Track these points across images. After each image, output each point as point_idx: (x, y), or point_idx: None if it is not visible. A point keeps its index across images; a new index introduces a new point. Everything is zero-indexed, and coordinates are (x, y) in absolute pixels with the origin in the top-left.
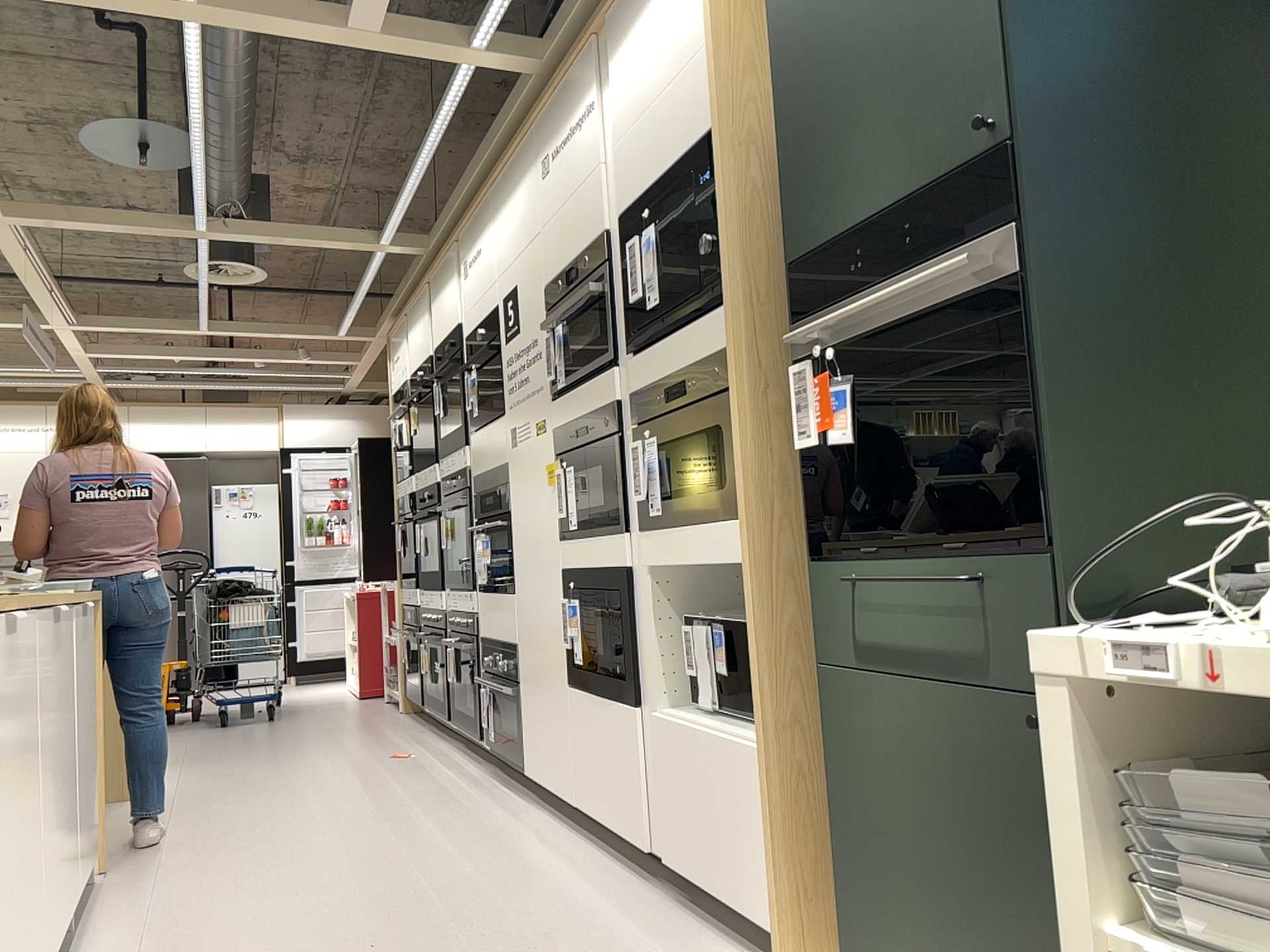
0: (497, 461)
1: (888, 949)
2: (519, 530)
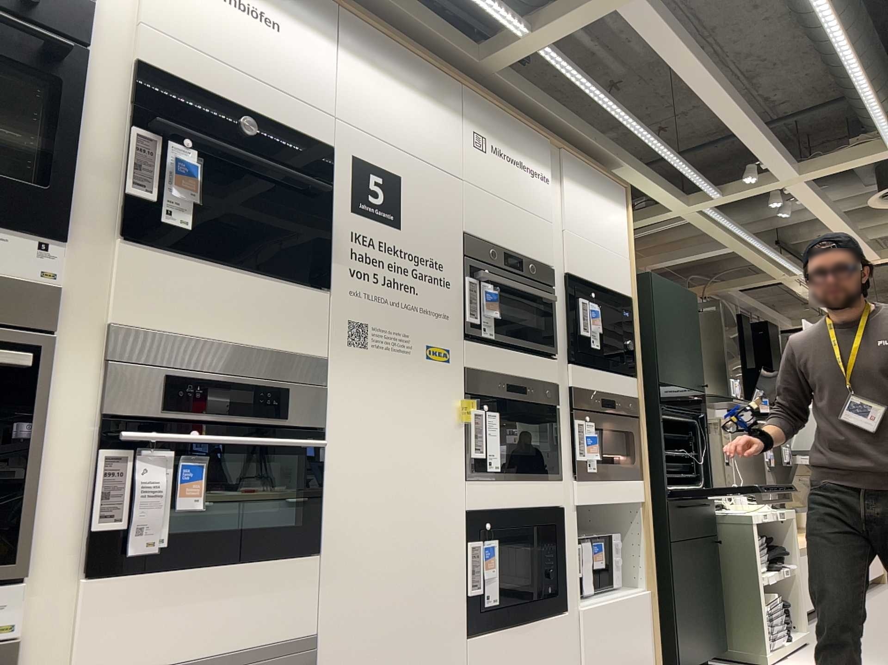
0: (286, 343)
1: (688, 643)
2: (358, 458)
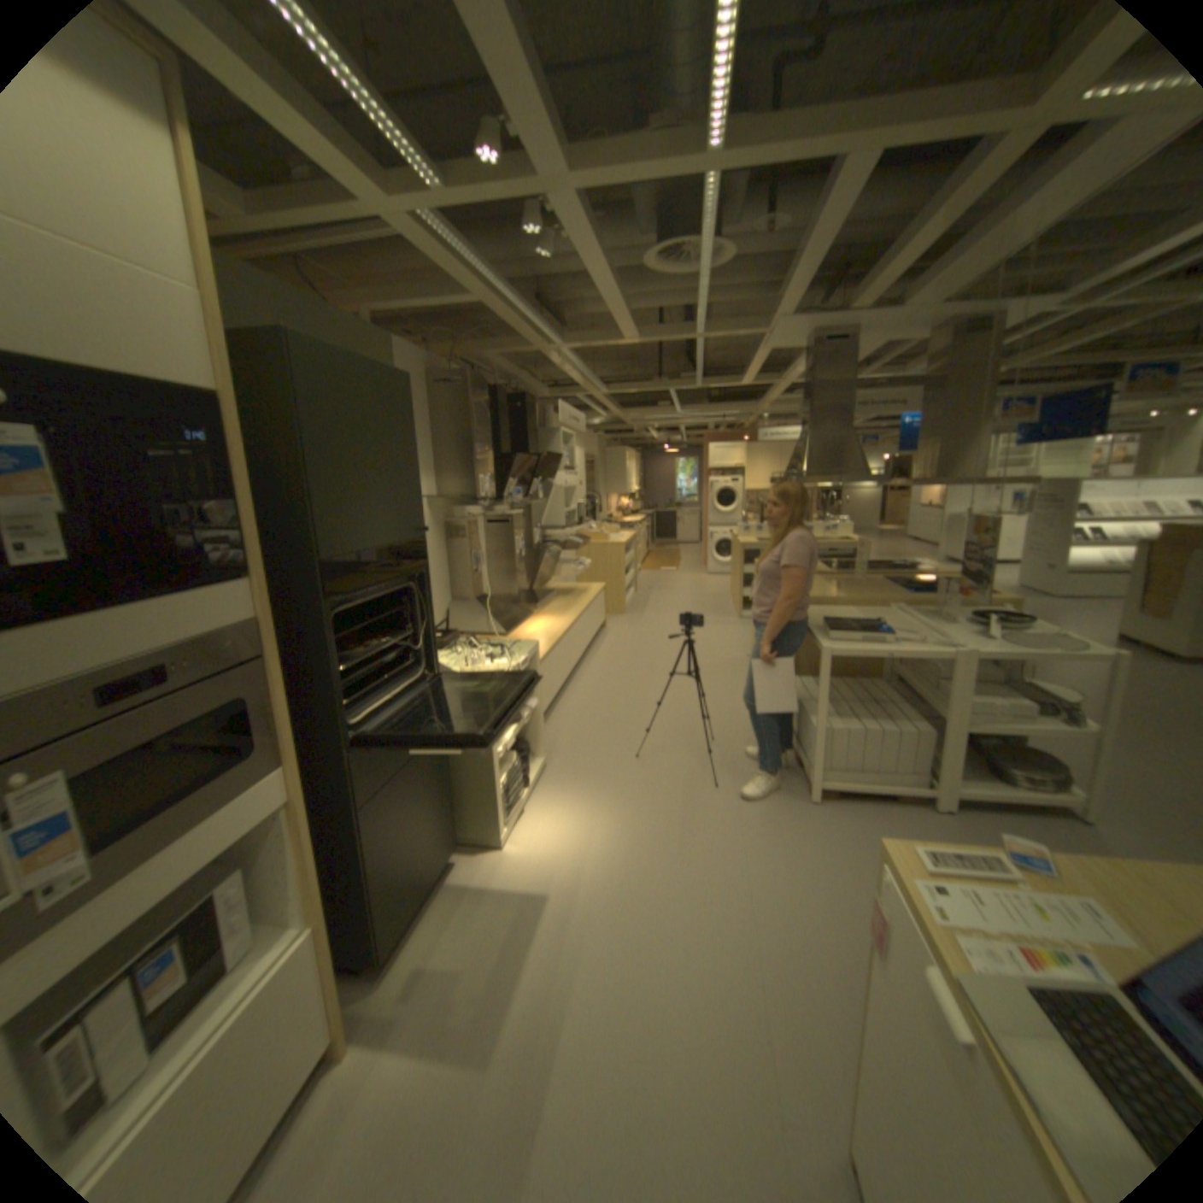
0: None
1: (394, 913)
2: None
